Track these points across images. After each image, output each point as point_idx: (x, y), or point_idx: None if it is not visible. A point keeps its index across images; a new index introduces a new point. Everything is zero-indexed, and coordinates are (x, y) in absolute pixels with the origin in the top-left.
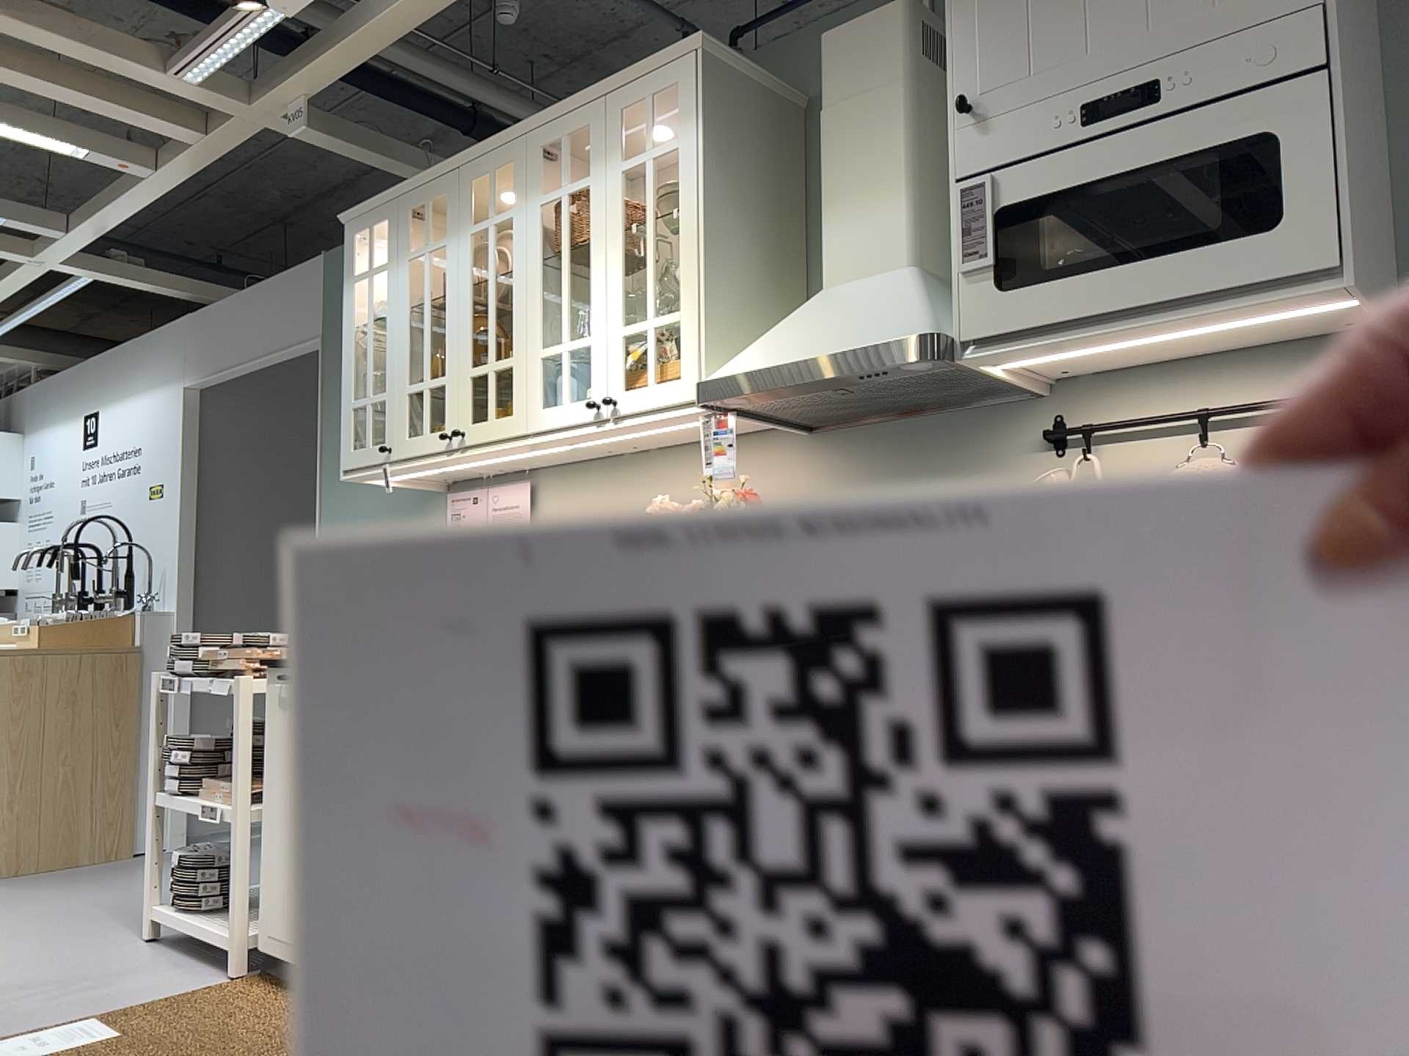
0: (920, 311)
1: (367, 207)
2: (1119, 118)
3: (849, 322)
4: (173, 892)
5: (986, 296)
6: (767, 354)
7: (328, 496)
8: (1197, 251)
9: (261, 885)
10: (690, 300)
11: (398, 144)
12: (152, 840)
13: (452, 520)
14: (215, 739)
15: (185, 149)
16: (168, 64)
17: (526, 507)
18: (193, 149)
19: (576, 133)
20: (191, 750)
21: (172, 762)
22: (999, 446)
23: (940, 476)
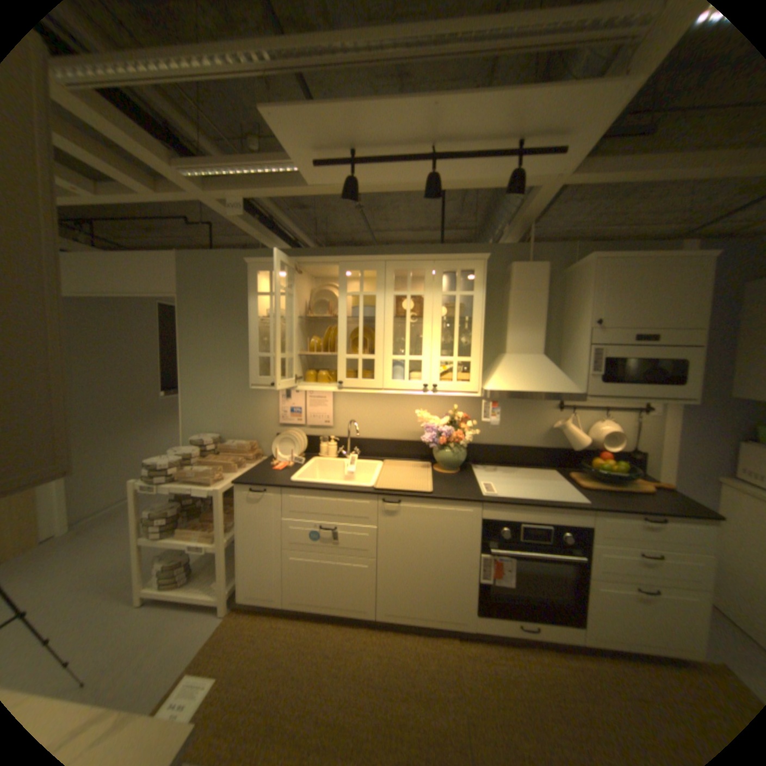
0: (569, 380)
1: (268, 260)
2: (648, 342)
3: (540, 376)
4: (156, 584)
5: (599, 383)
6: (511, 383)
7: (186, 374)
8: (664, 386)
9: (236, 577)
10: (477, 355)
11: (249, 216)
12: (135, 562)
13: (283, 398)
14: (169, 508)
15: (124, 188)
16: (167, 157)
17: (330, 398)
18: (133, 191)
19: (416, 269)
20: (160, 517)
21: (149, 526)
22: (542, 406)
23: (521, 412)
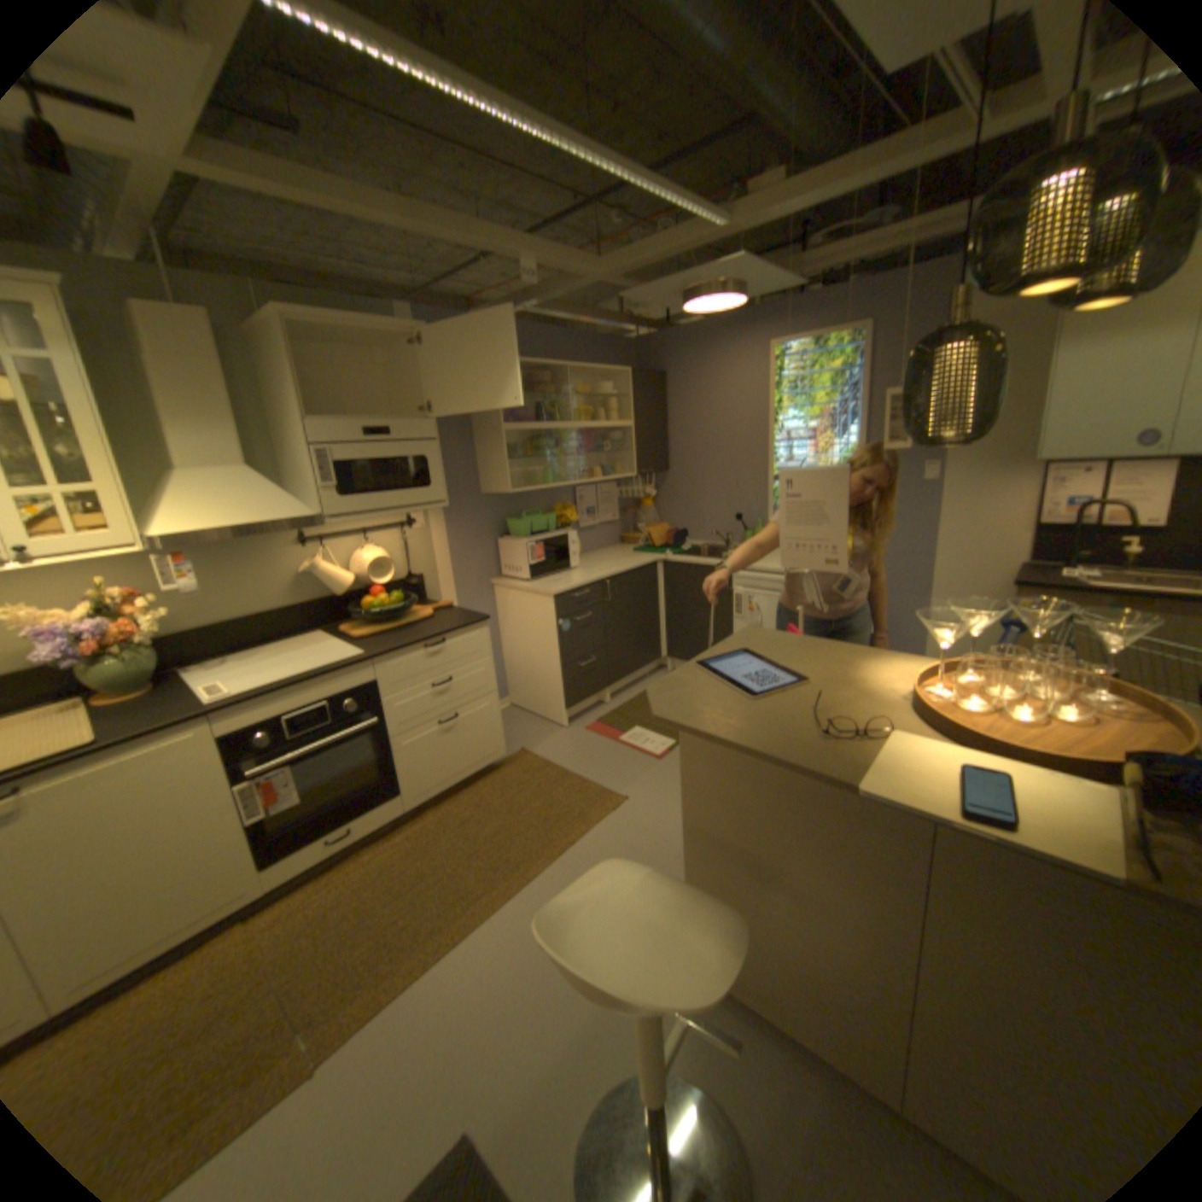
0: (295, 499)
1: None
2: (379, 437)
3: (248, 500)
4: None
5: (335, 498)
6: (200, 518)
7: None
8: (410, 491)
9: None
10: (109, 478)
11: None
12: None
13: None
14: None
15: None
16: None
17: None
18: None
19: None
20: None
21: None
22: (273, 545)
23: (242, 561)
